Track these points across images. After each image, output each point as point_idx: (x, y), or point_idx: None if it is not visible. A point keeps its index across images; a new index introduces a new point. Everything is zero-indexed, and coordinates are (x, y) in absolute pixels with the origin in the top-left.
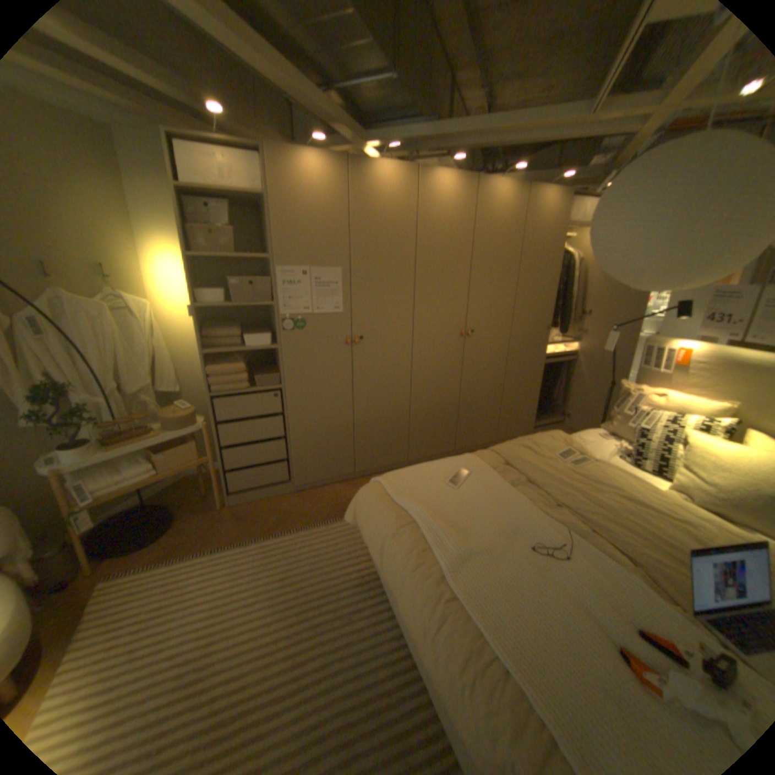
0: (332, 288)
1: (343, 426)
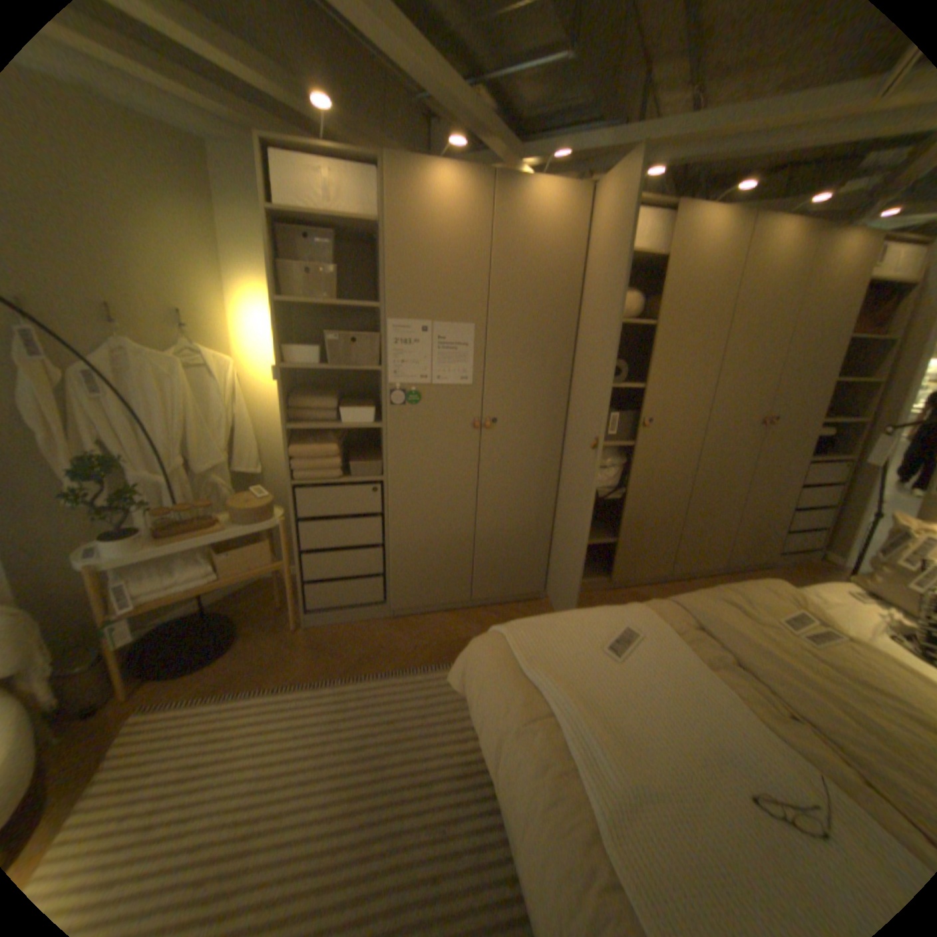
0: (460, 350)
1: (461, 536)
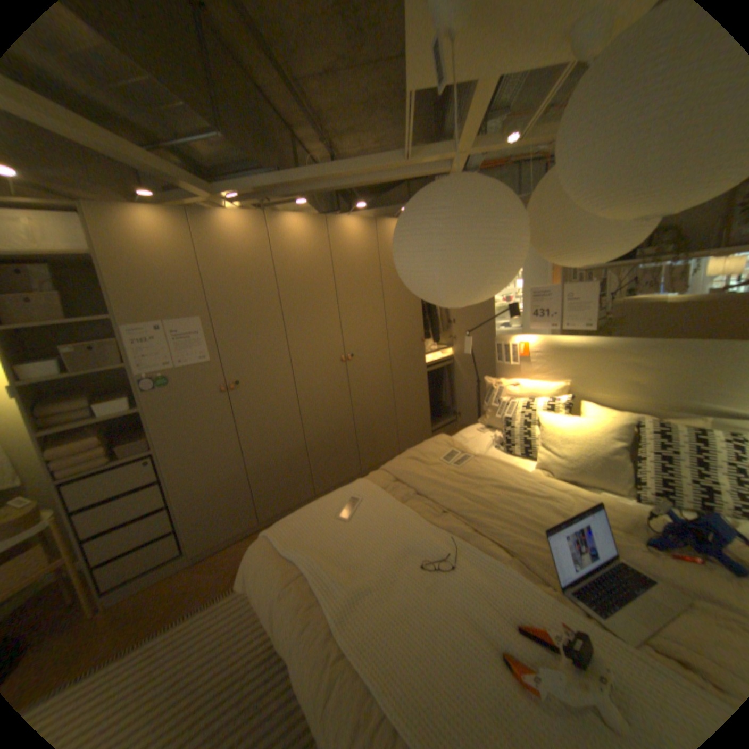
0: (193, 338)
1: (235, 477)
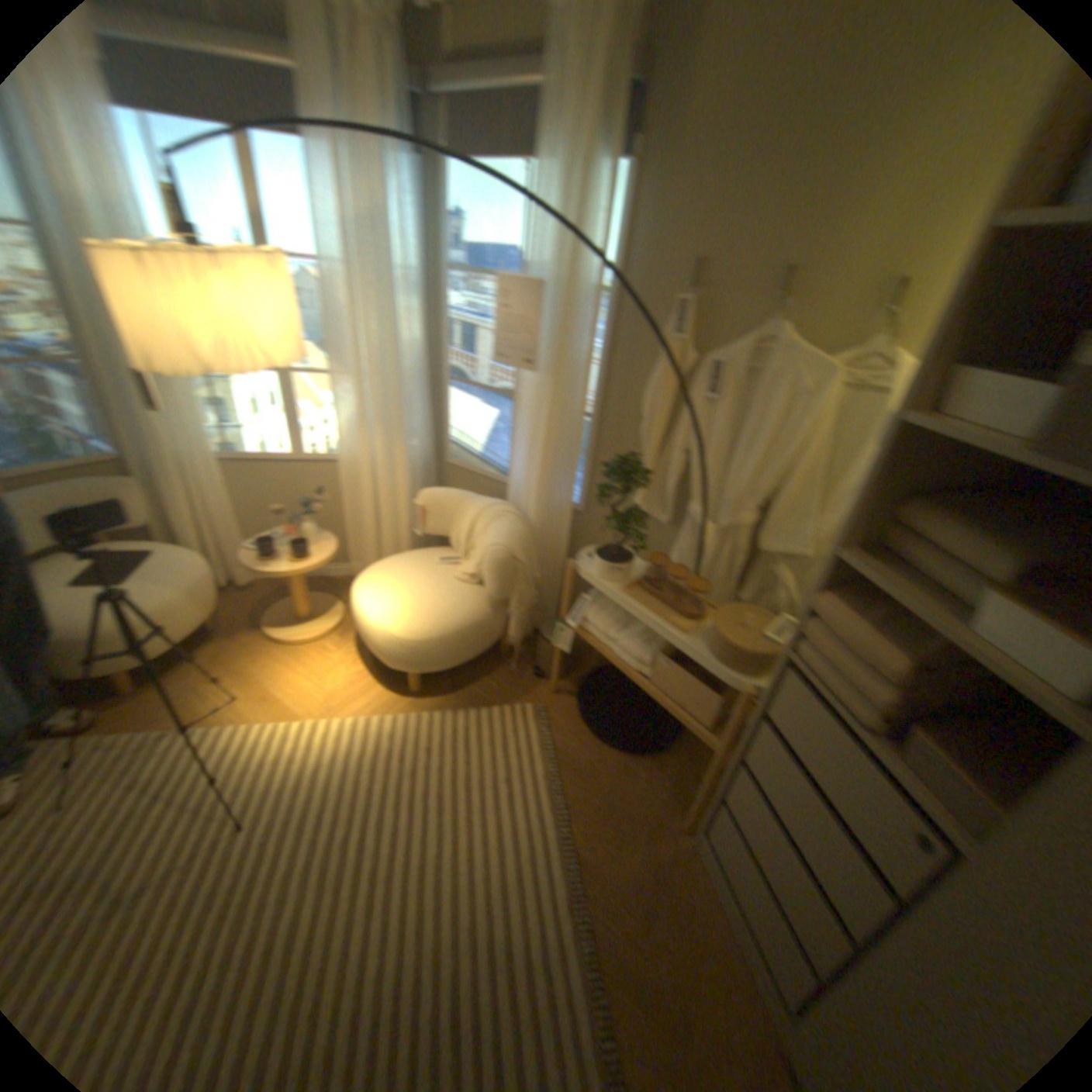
0: None
1: None
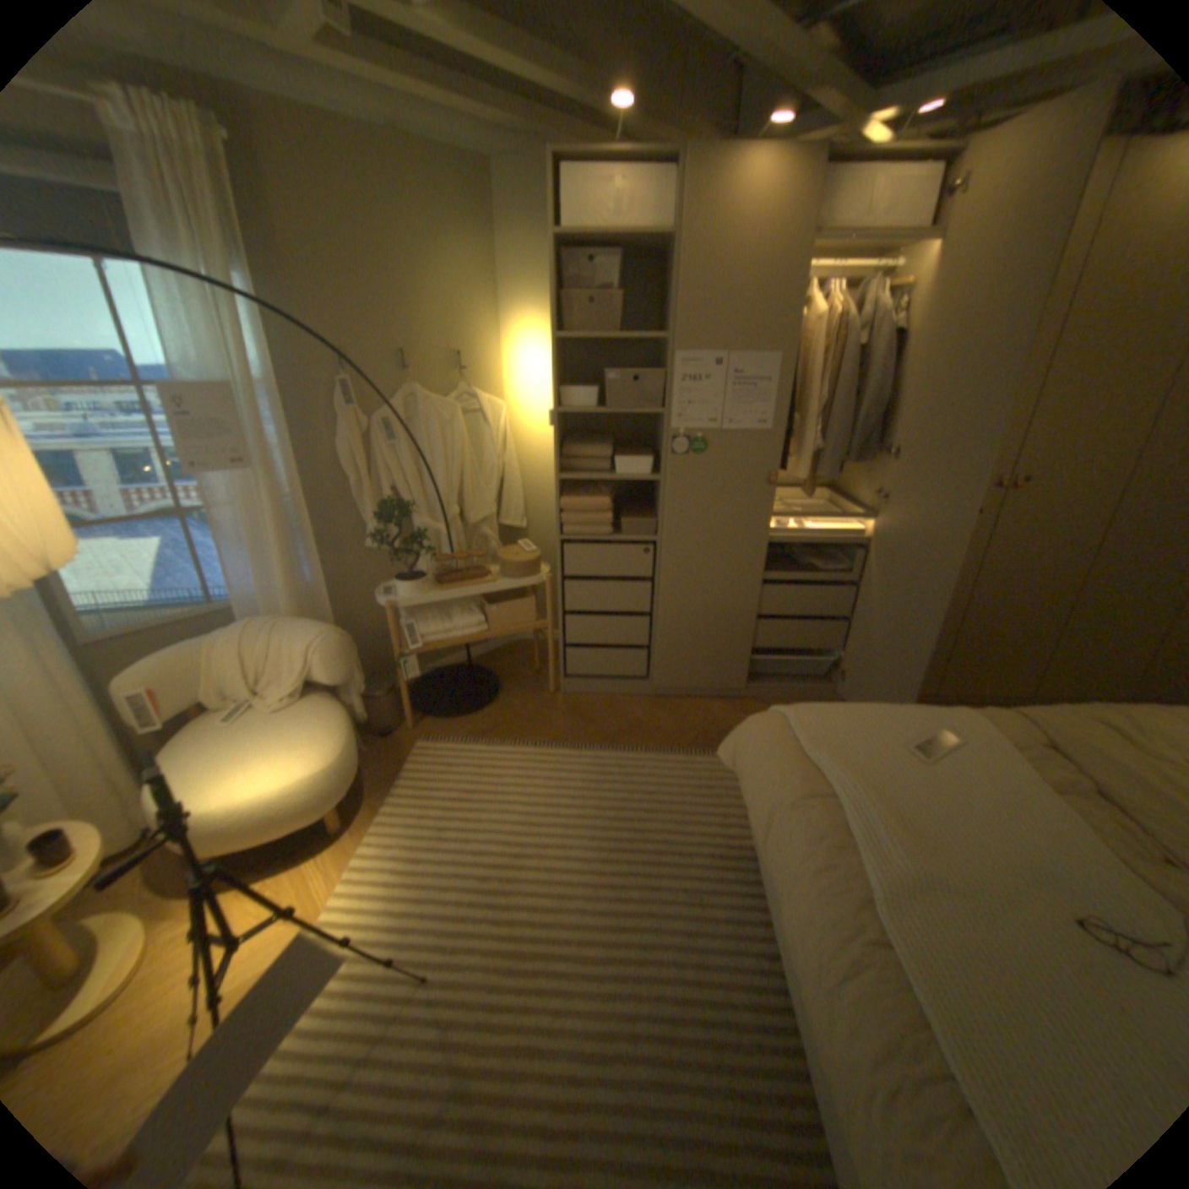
0: (759, 387)
1: (741, 613)
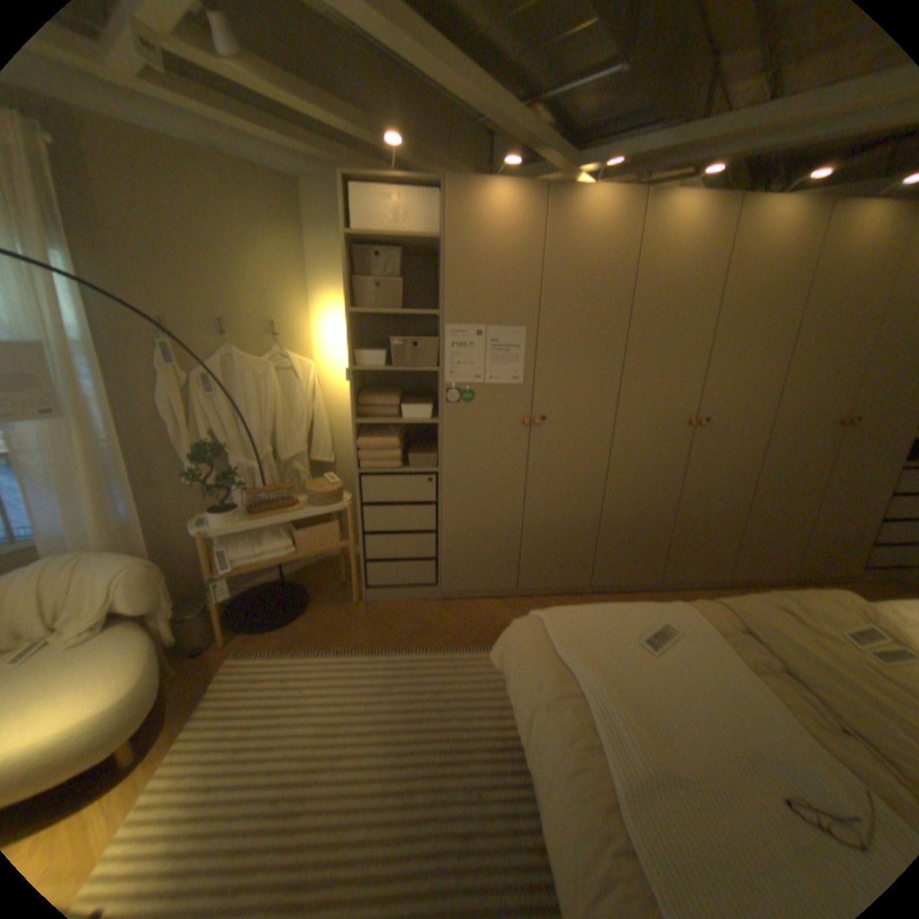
0: (511, 352)
1: (509, 527)
